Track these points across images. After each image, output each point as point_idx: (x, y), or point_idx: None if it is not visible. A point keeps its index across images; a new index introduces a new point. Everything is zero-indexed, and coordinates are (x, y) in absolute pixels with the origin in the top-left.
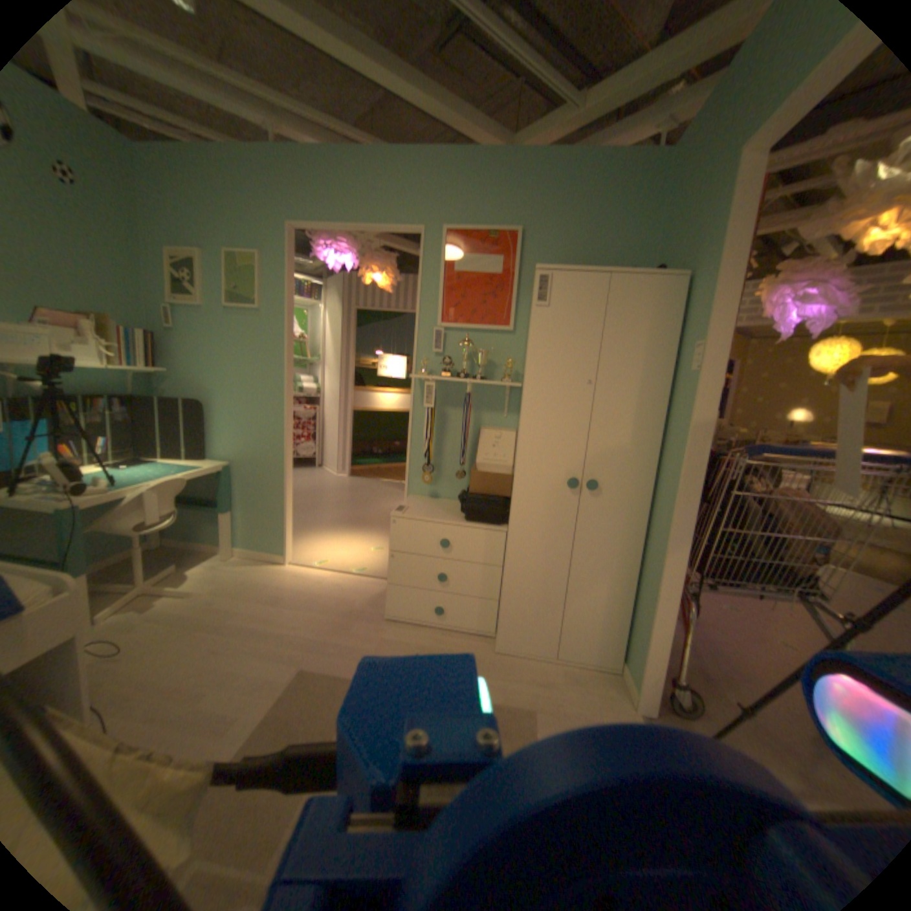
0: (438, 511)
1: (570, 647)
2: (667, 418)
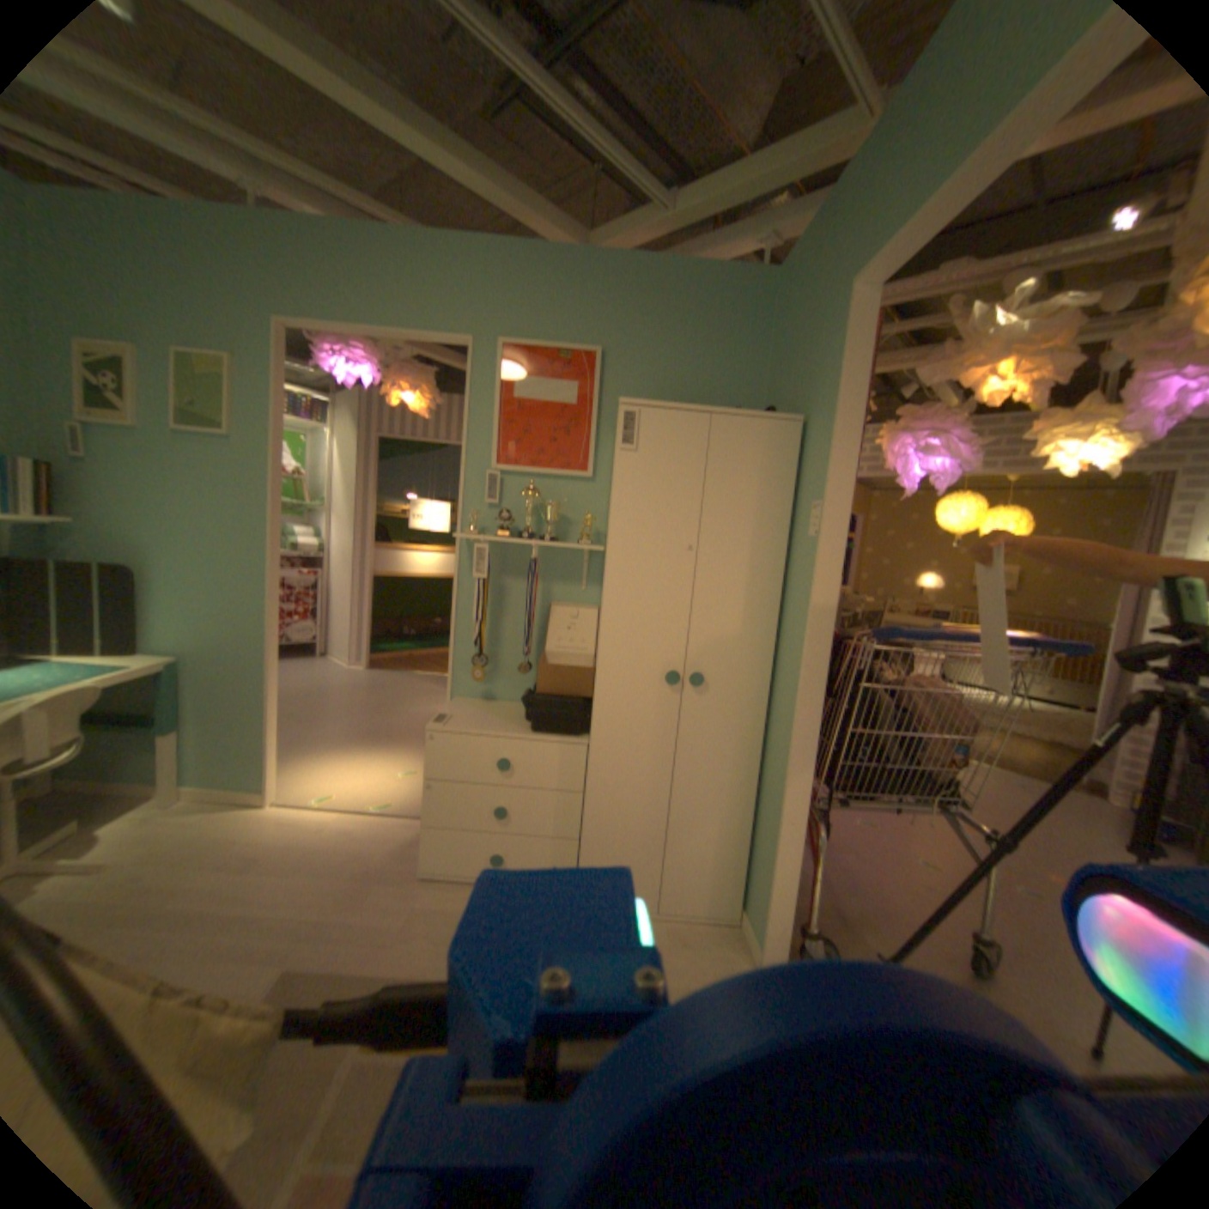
0: (495, 720)
1: (674, 895)
2: (783, 593)
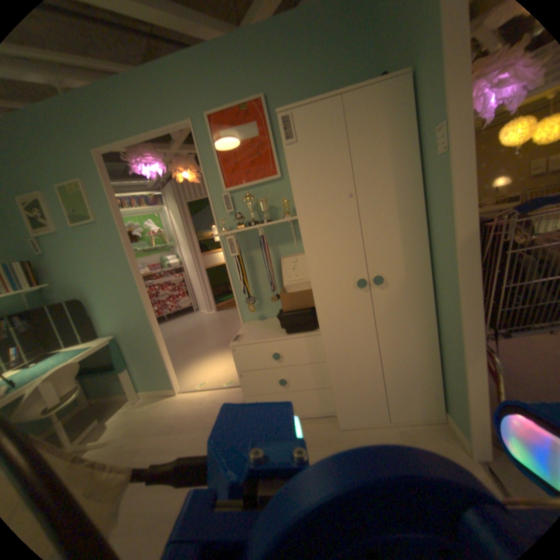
0: (266, 331)
1: (398, 411)
2: (427, 204)
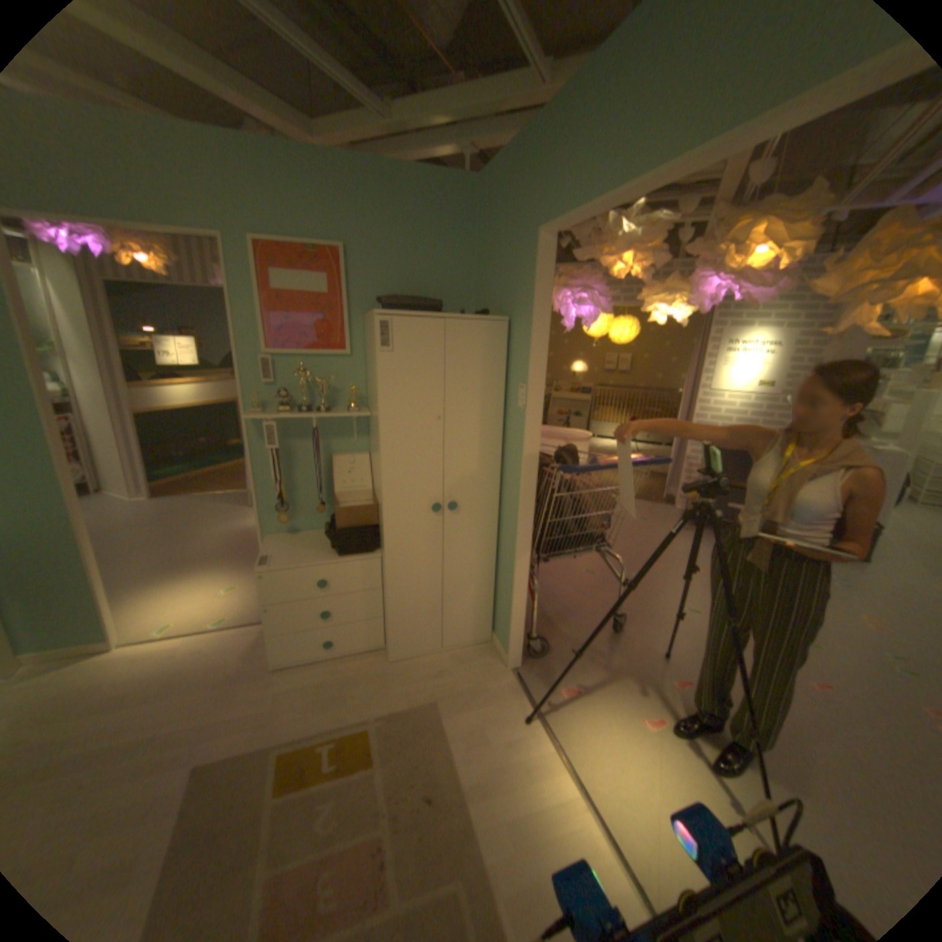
0: (307, 550)
1: (451, 634)
2: (503, 440)
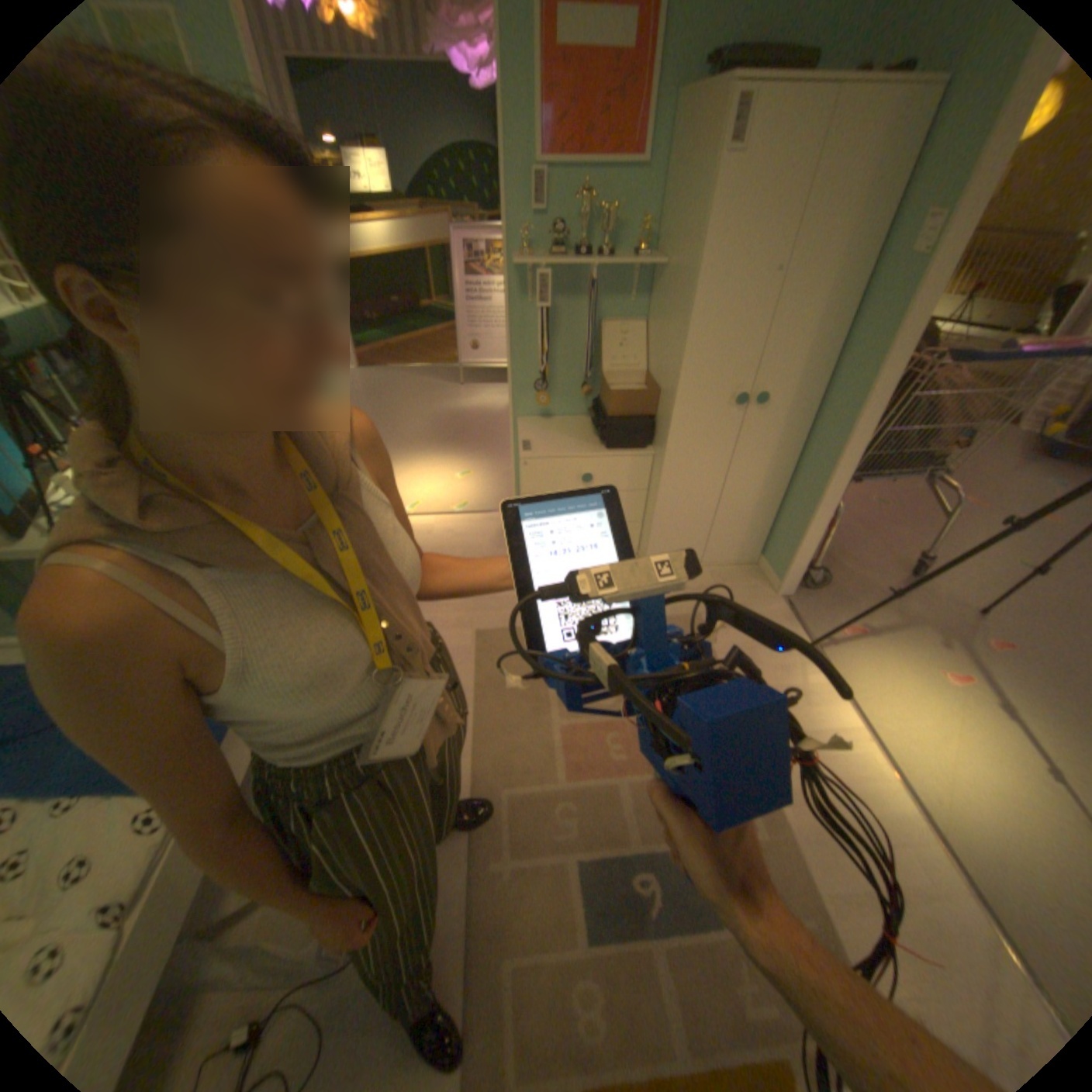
0: (567, 438)
1: (715, 550)
2: (859, 306)
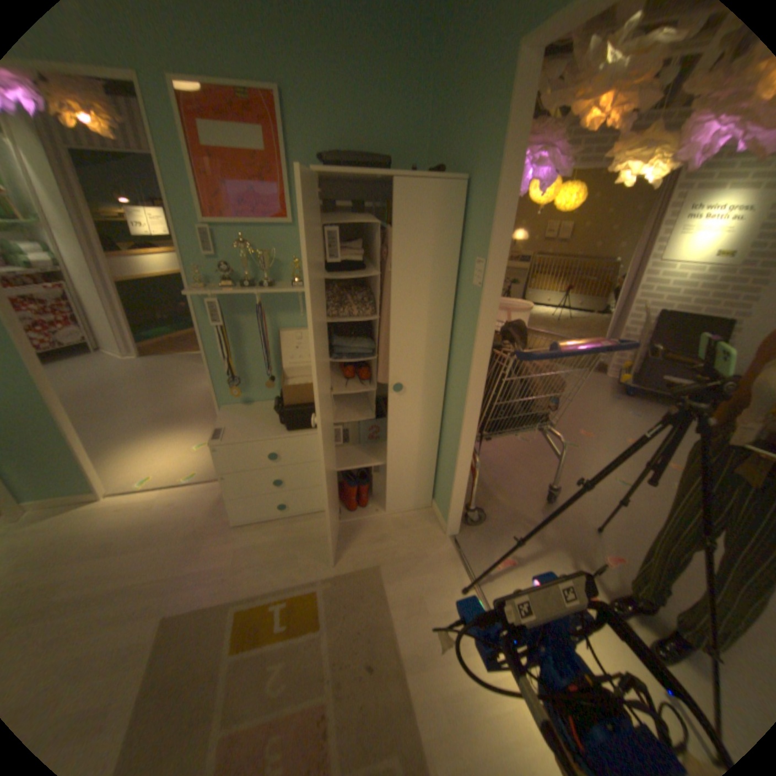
0: (258, 423)
1: (394, 501)
2: (453, 319)
